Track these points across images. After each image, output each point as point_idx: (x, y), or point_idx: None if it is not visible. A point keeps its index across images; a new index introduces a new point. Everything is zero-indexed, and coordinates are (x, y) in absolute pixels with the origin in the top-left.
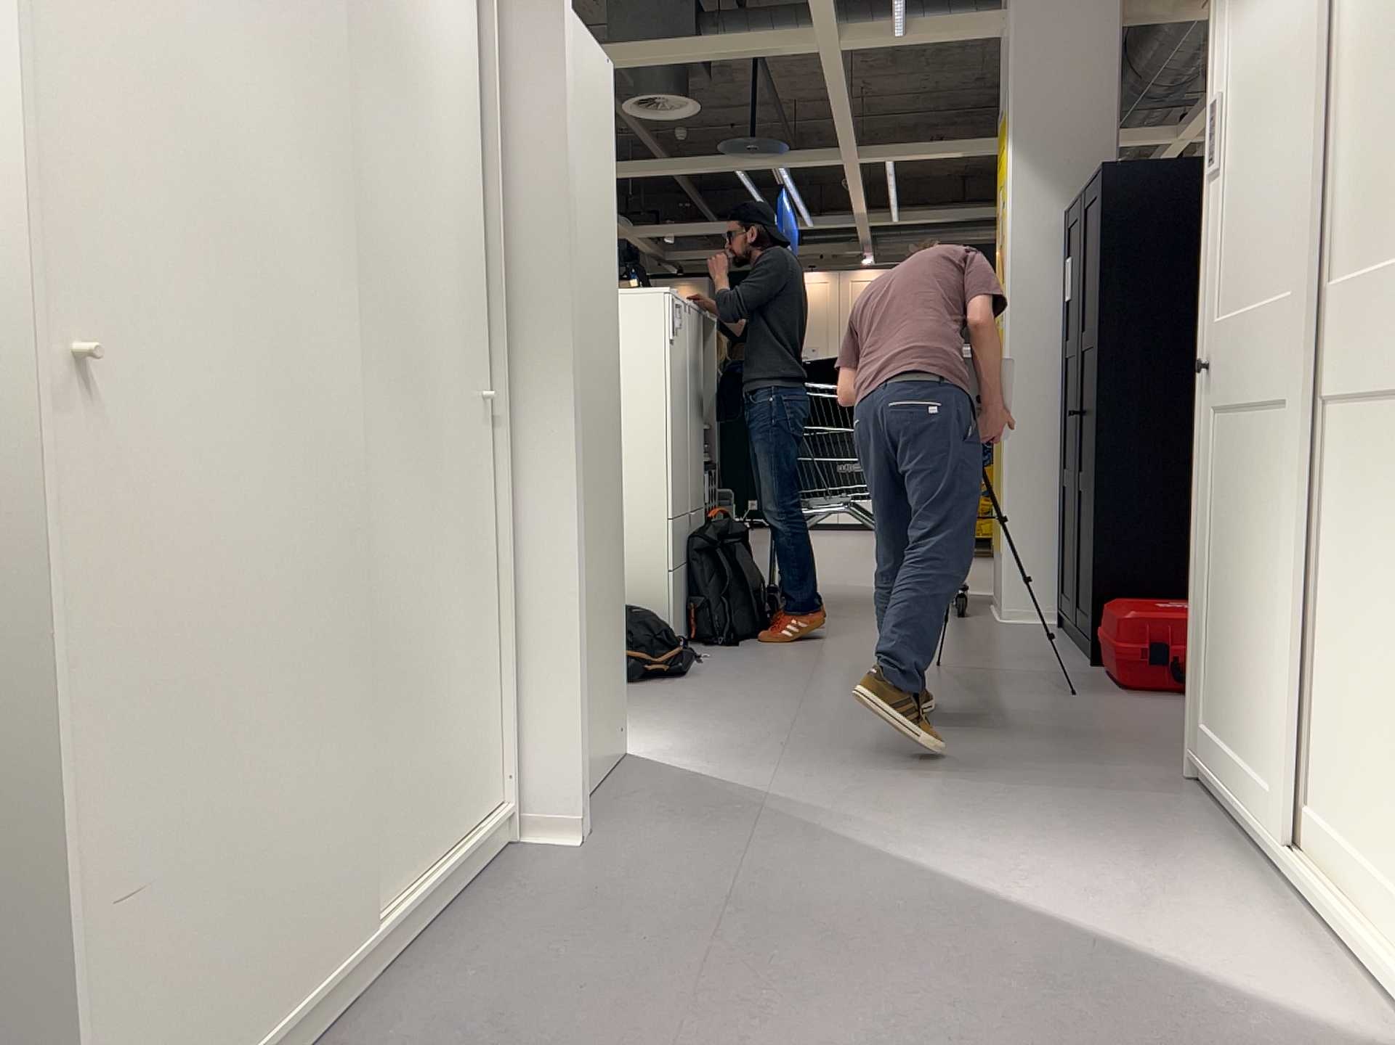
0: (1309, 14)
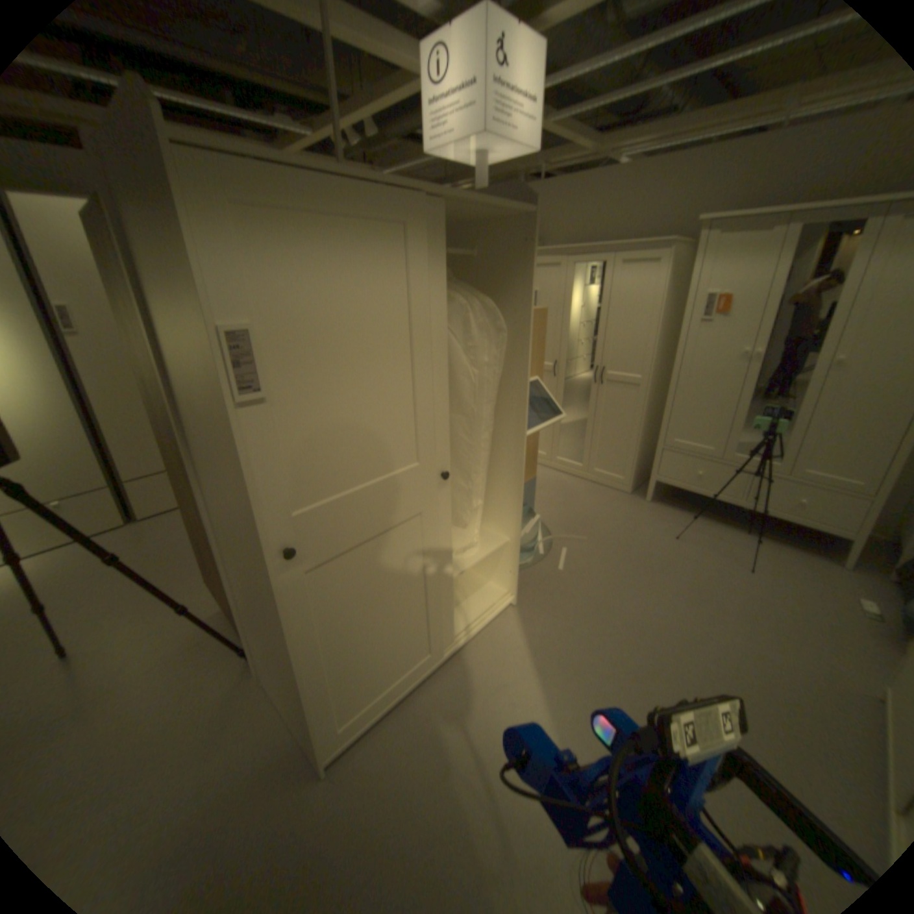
0: (427, 319)
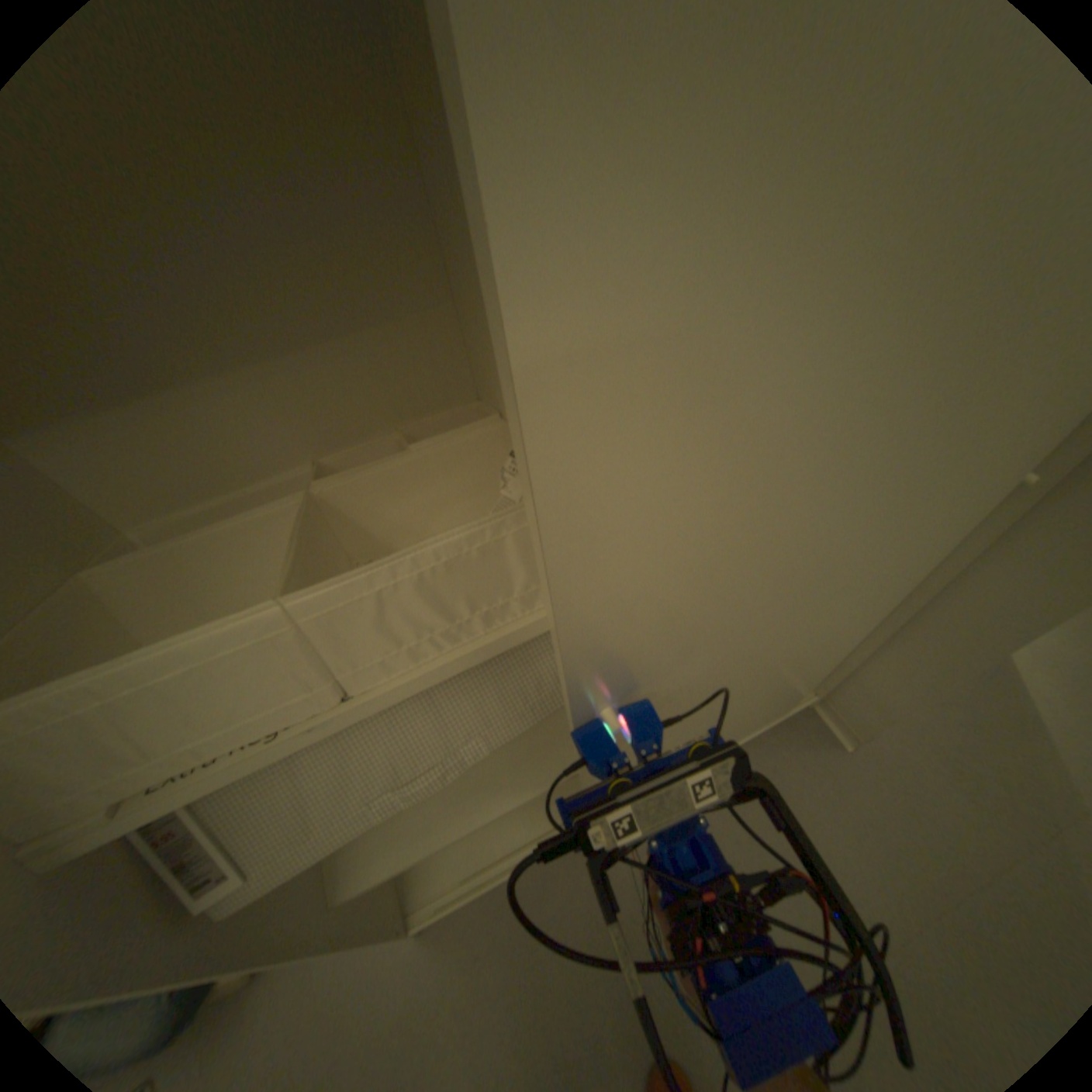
0: None
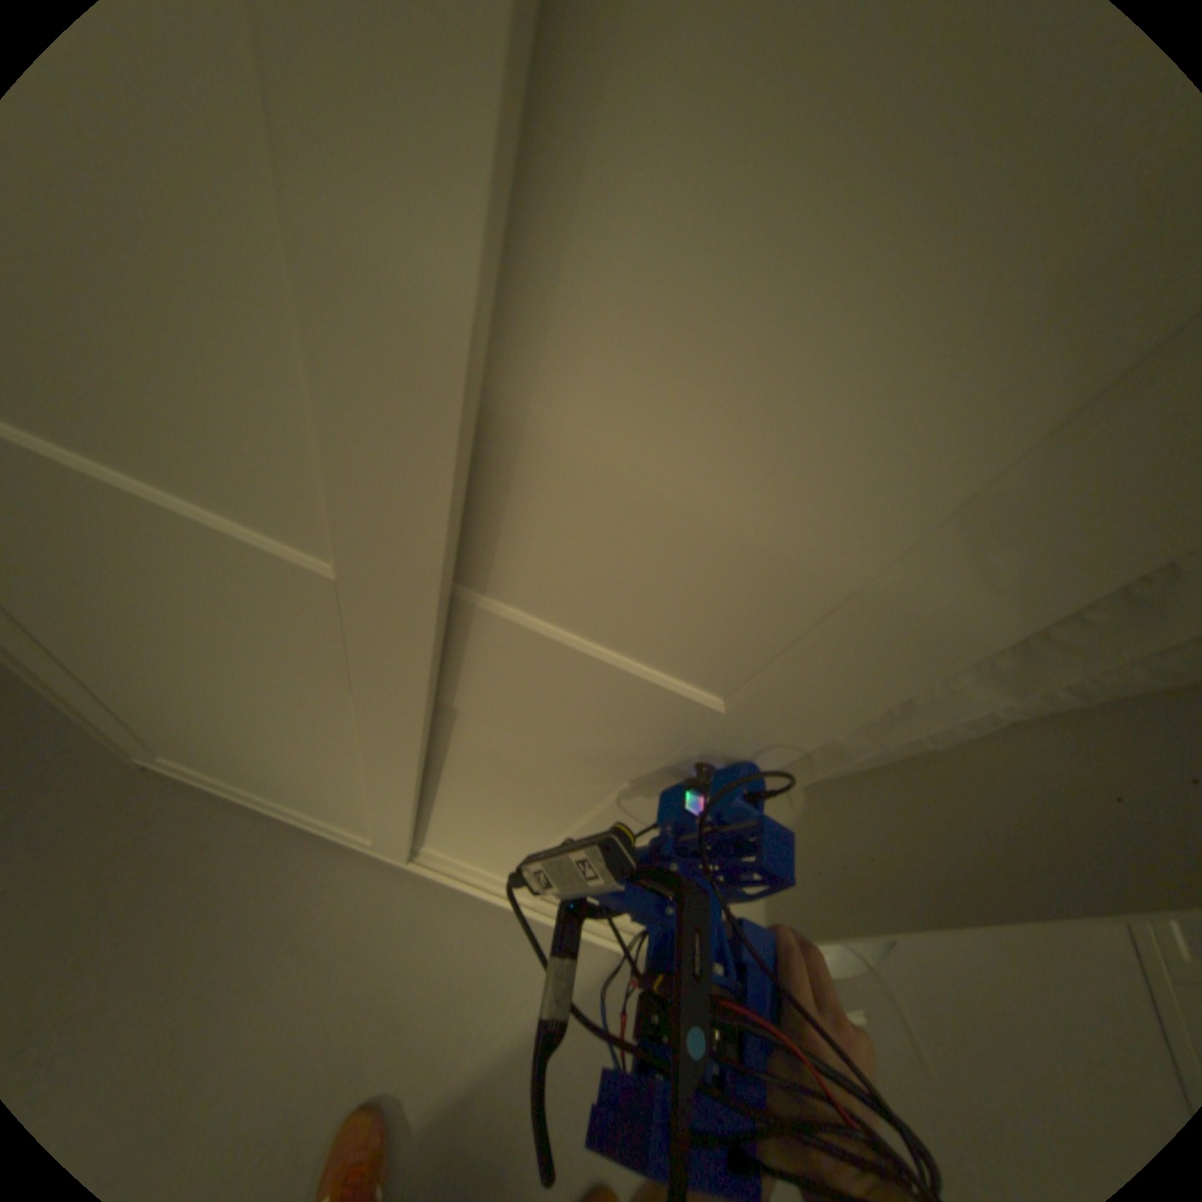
0: None
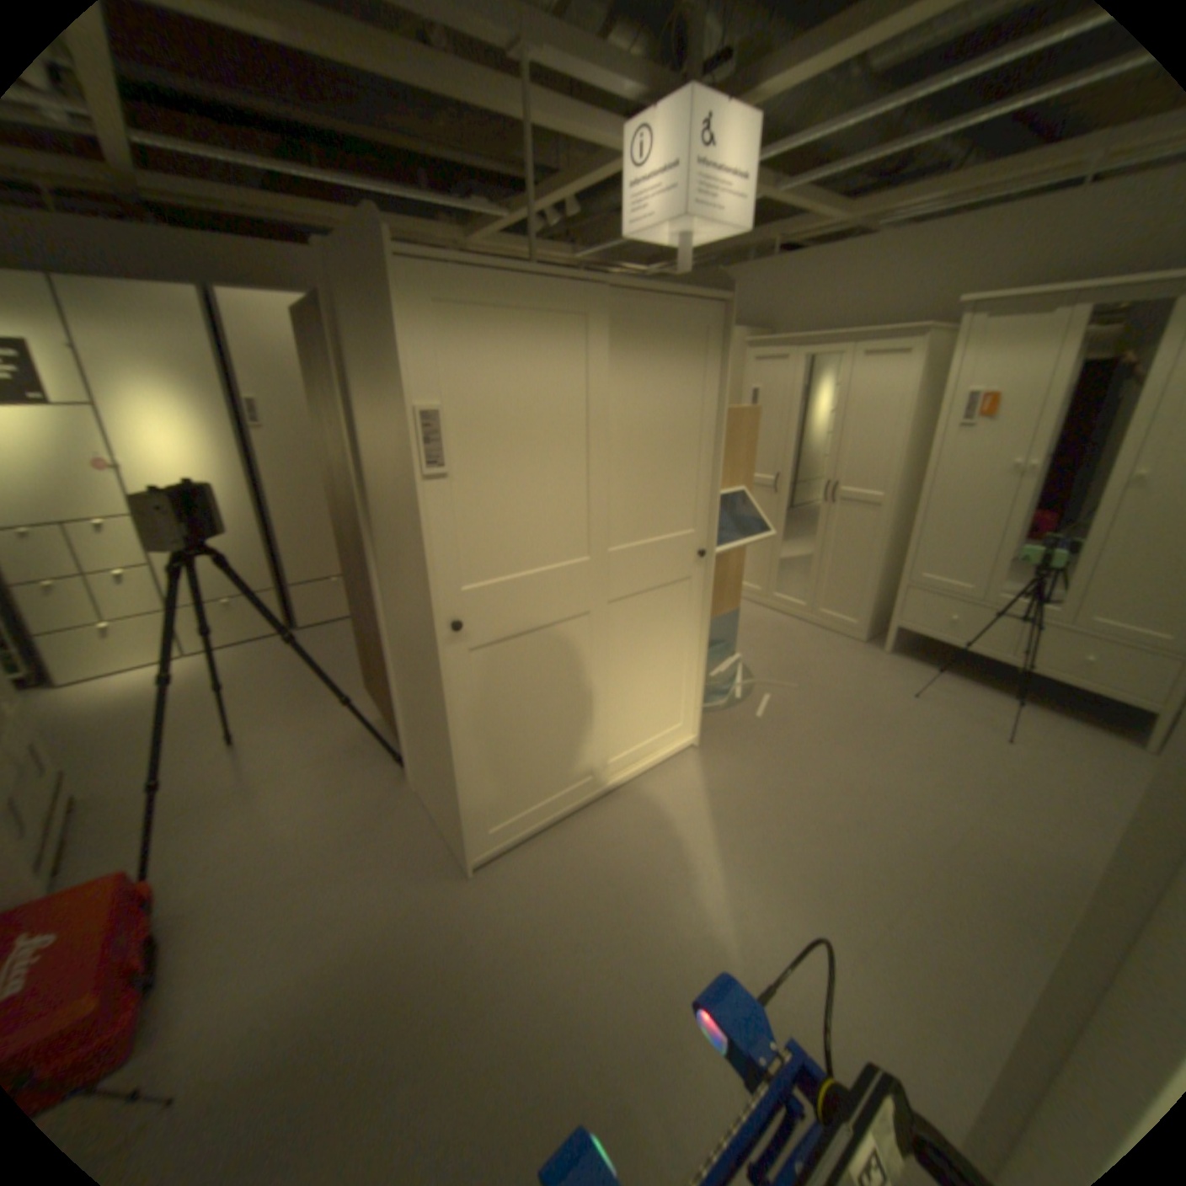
0: (607, 408)
